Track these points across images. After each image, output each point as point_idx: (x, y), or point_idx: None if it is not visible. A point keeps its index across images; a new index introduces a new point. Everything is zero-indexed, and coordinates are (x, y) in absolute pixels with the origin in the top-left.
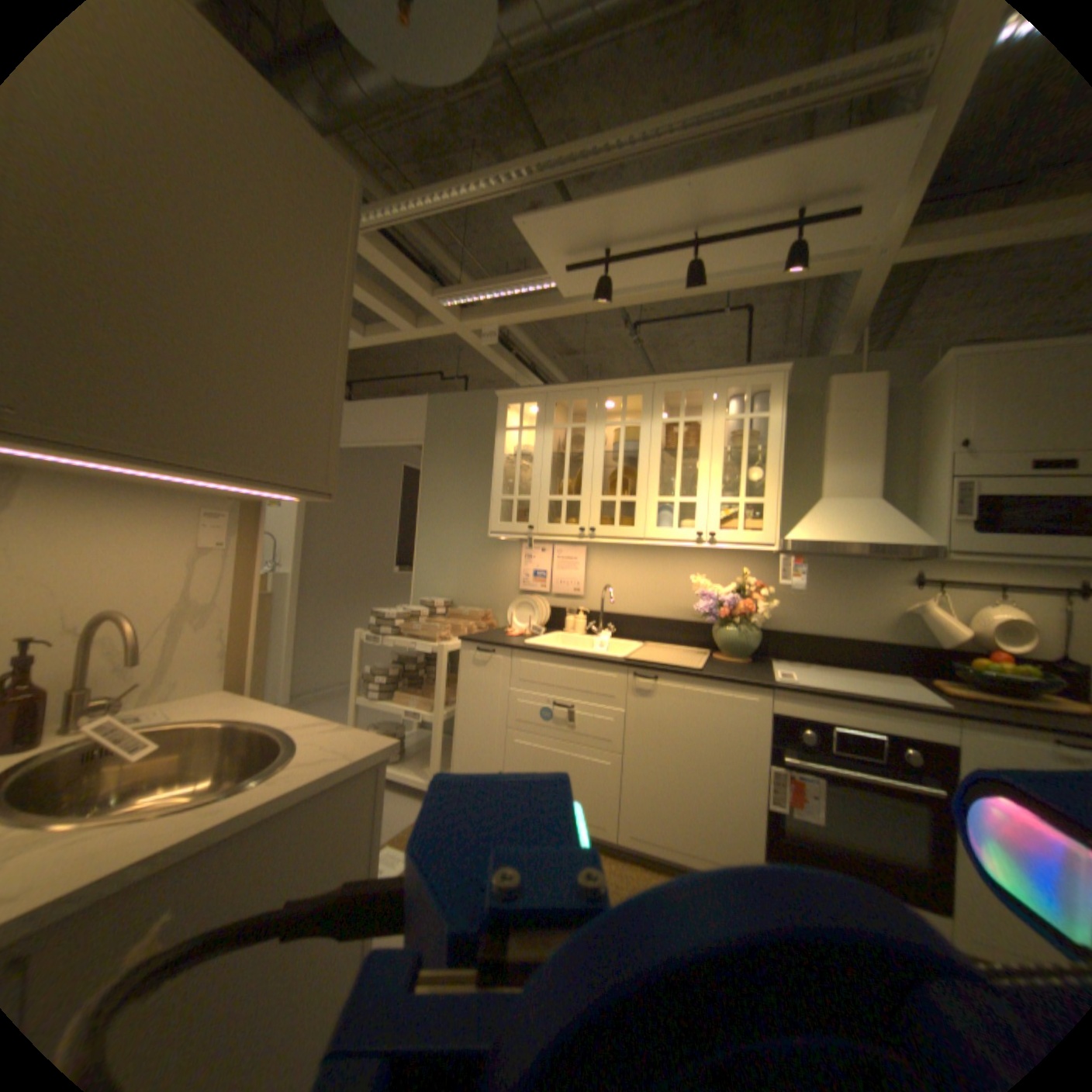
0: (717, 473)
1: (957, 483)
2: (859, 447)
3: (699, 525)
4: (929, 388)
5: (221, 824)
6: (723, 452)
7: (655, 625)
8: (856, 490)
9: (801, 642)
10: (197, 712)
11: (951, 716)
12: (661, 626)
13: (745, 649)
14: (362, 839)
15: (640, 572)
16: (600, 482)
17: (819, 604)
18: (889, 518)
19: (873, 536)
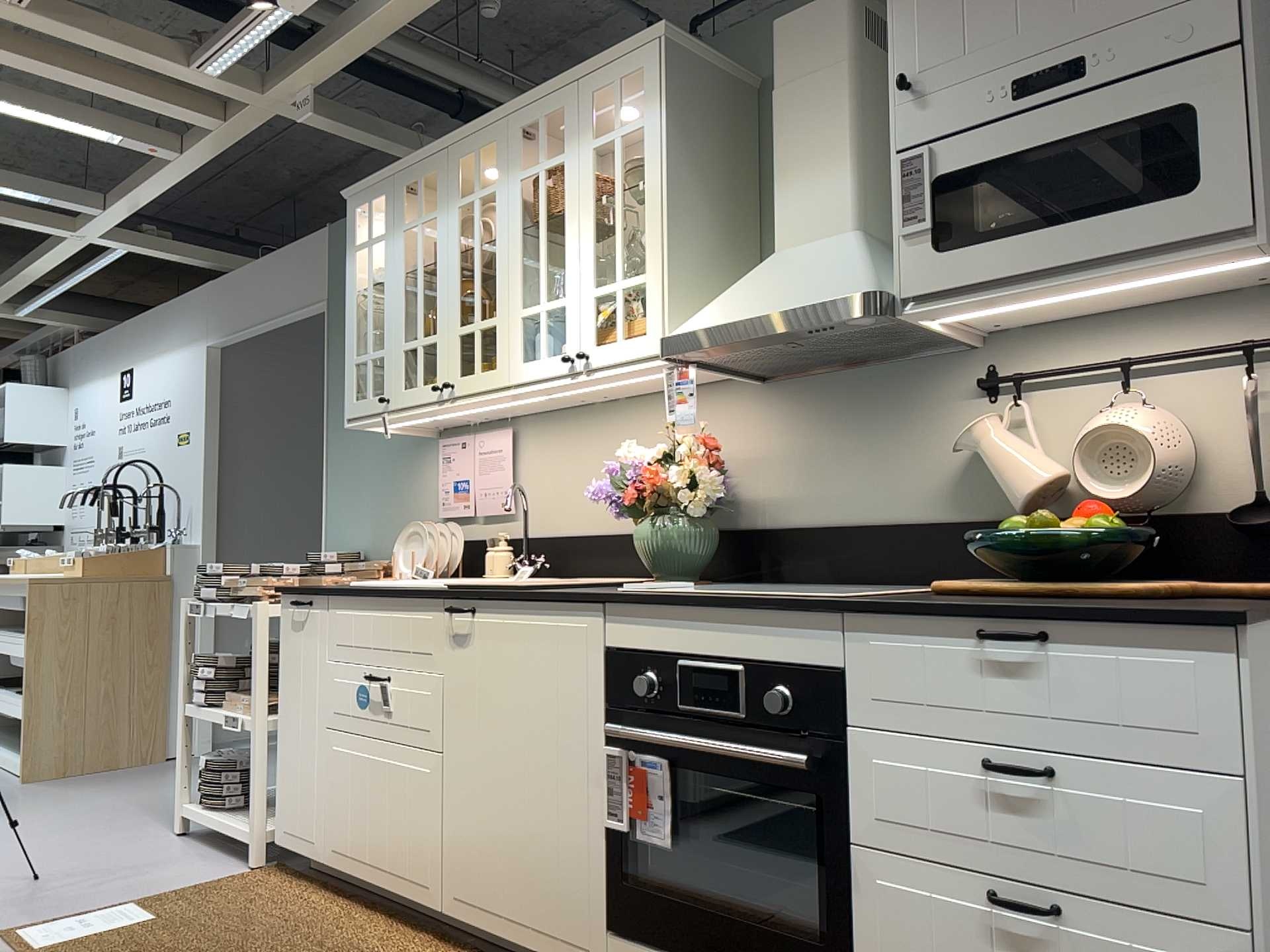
0: (587, 247)
1: (899, 165)
2: (814, 145)
3: (569, 343)
4: None
5: None
6: (592, 208)
7: (605, 549)
8: (817, 226)
9: (809, 545)
10: None
11: (822, 609)
12: (613, 549)
13: (685, 563)
14: None
15: (584, 457)
16: (465, 305)
17: (833, 466)
18: (834, 263)
19: (784, 301)
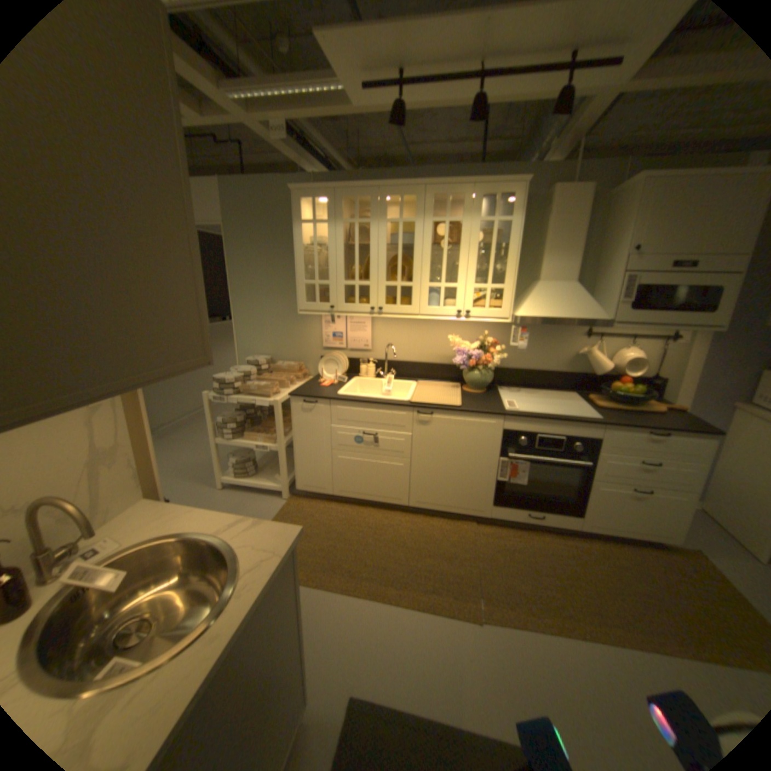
0: (473, 267)
1: (628, 277)
2: (568, 245)
3: (459, 306)
4: (619, 197)
5: (228, 652)
6: (478, 250)
7: (423, 370)
8: (563, 277)
9: (516, 376)
10: (140, 535)
11: (602, 426)
12: (427, 370)
13: (483, 385)
14: (292, 592)
15: (412, 333)
16: (384, 272)
17: (528, 351)
18: (582, 299)
19: (572, 314)
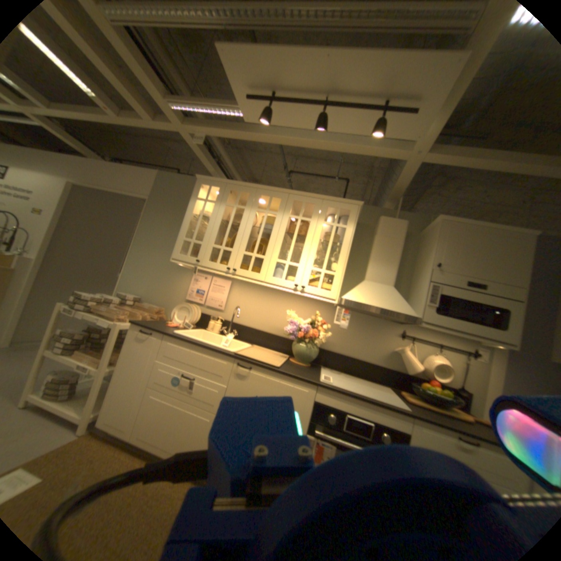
0: (312, 253)
1: (432, 286)
2: (387, 257)
3: (296, 280)
4: (425, 235)
5: None
6: (318, 242)
7: (261, 336)
8: (382, 280)
9: (338, 359)
10: None
11: (409, 417)
12: (264, 337)
13: (307, 358)
14: None
15: (259, 303)
16: (246, 244)
17: (351, 339)
18: (395, 298)
19: (386, 306)
